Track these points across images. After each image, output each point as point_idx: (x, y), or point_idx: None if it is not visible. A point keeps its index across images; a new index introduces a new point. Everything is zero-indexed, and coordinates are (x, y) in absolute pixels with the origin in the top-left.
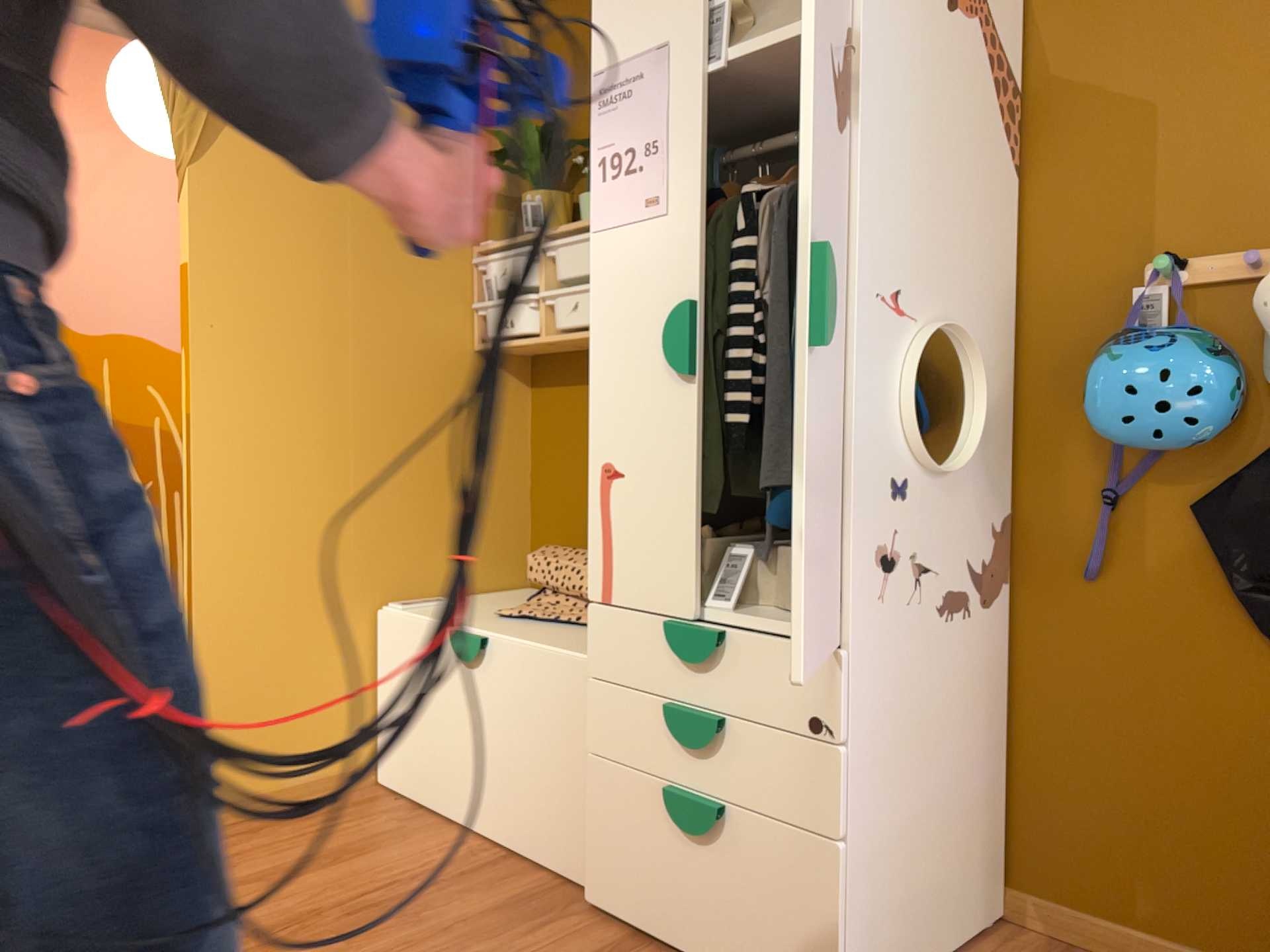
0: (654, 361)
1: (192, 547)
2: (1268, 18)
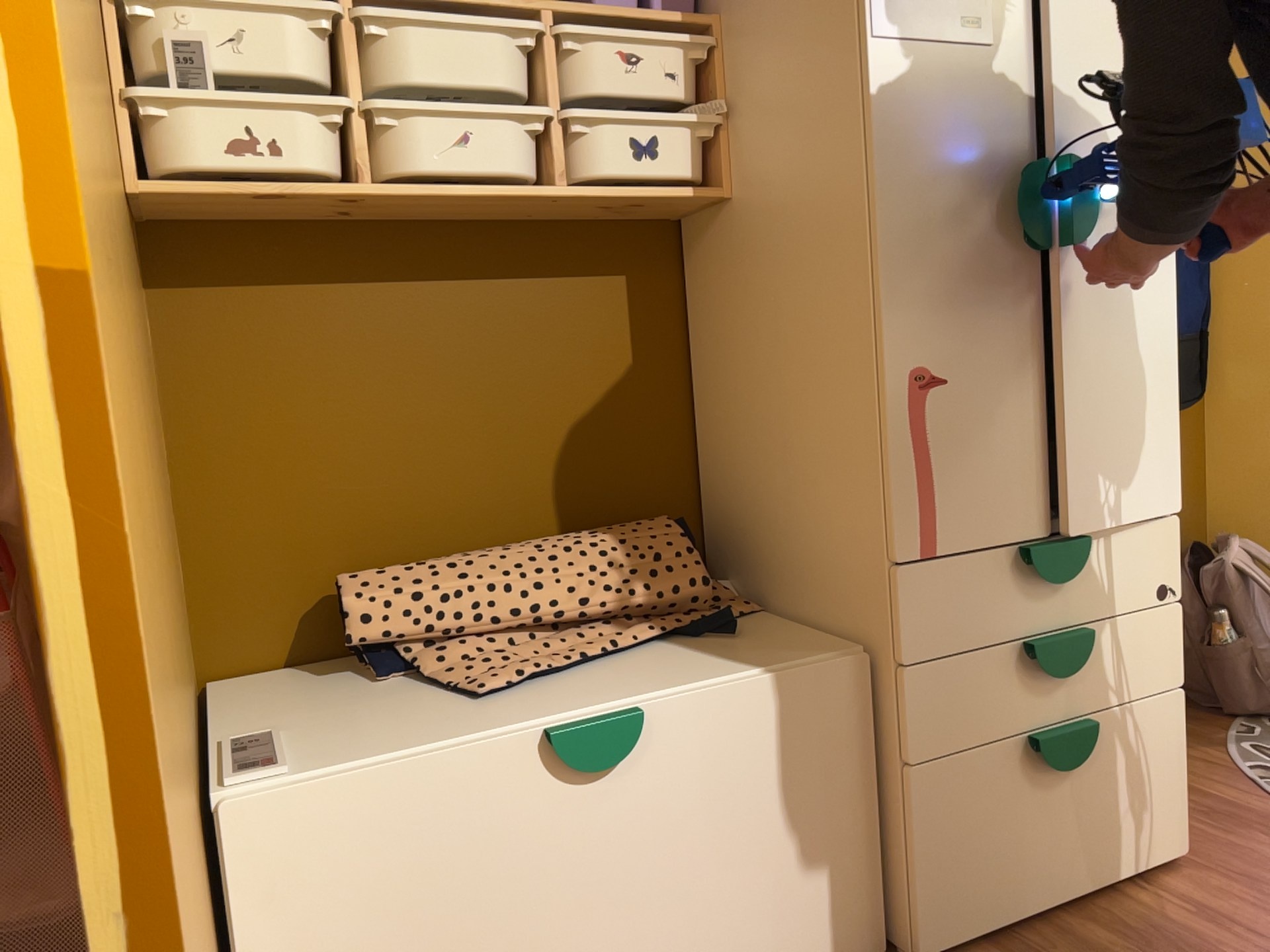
0: (985, 232)
1: (137, 803)
2: None
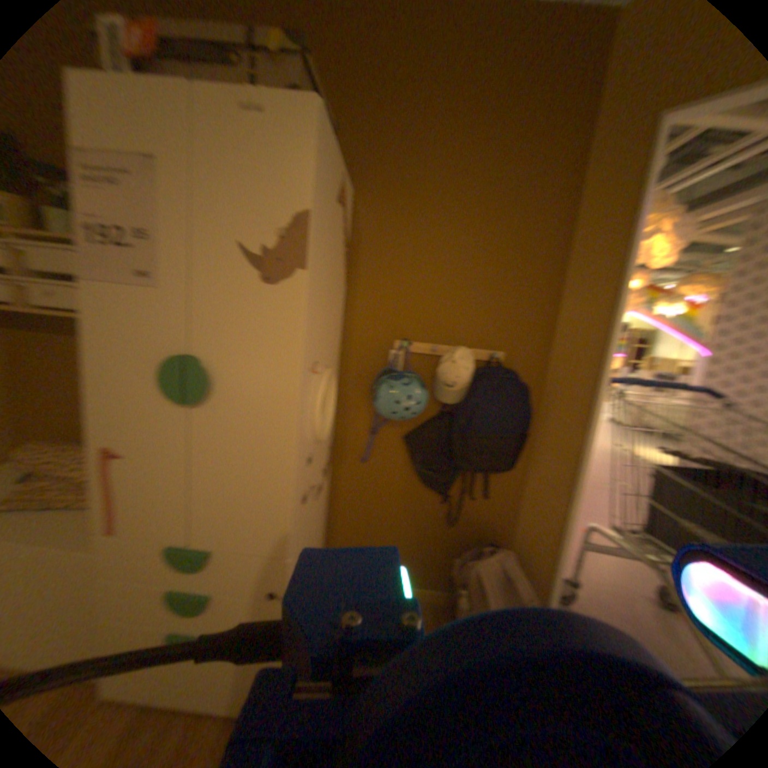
0: (142, 388)
1: None
2: (447, 251)
